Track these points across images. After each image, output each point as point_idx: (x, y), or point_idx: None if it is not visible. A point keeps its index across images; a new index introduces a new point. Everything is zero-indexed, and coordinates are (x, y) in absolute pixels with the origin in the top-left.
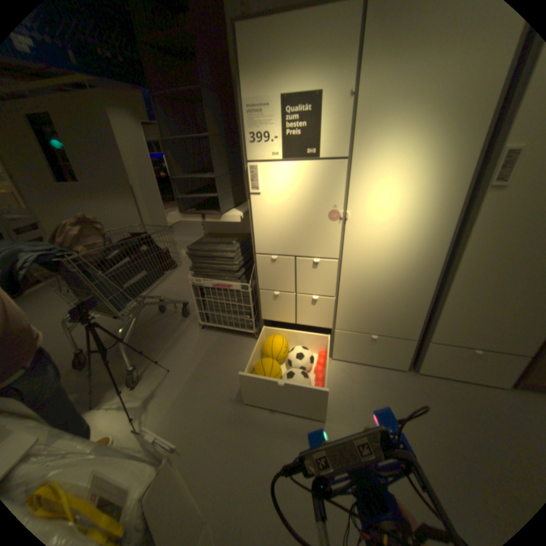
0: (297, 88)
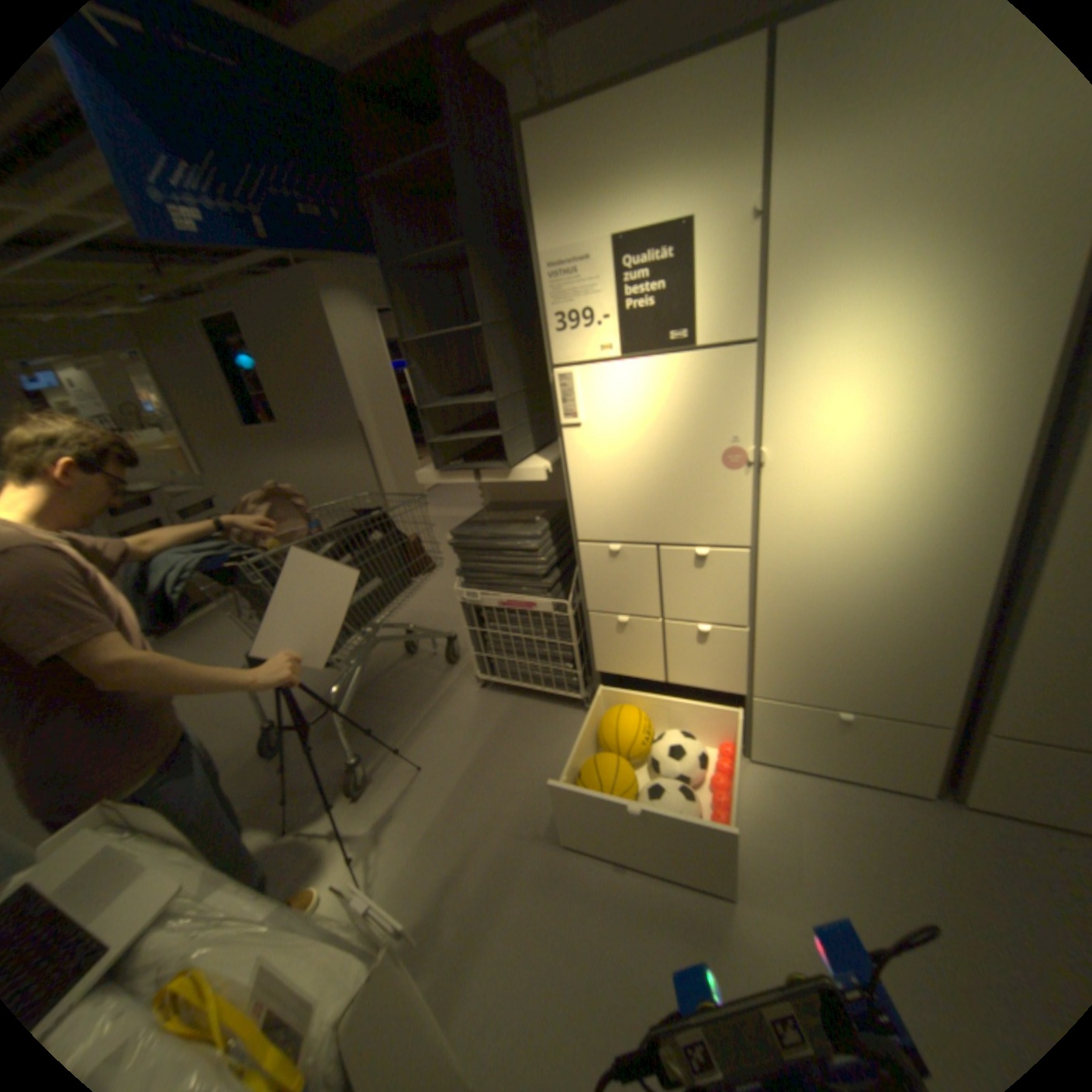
0: (644, 220)
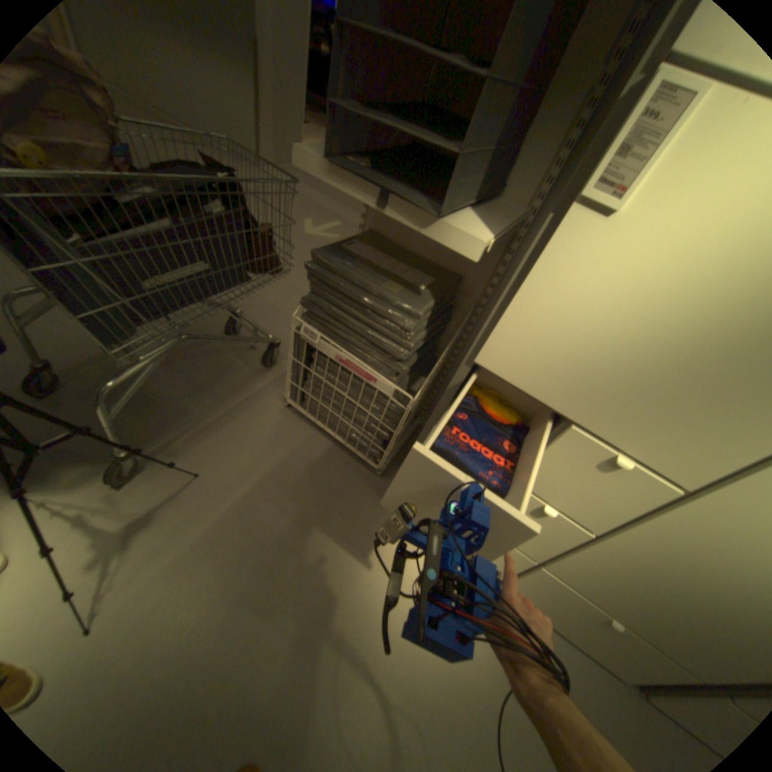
0: None
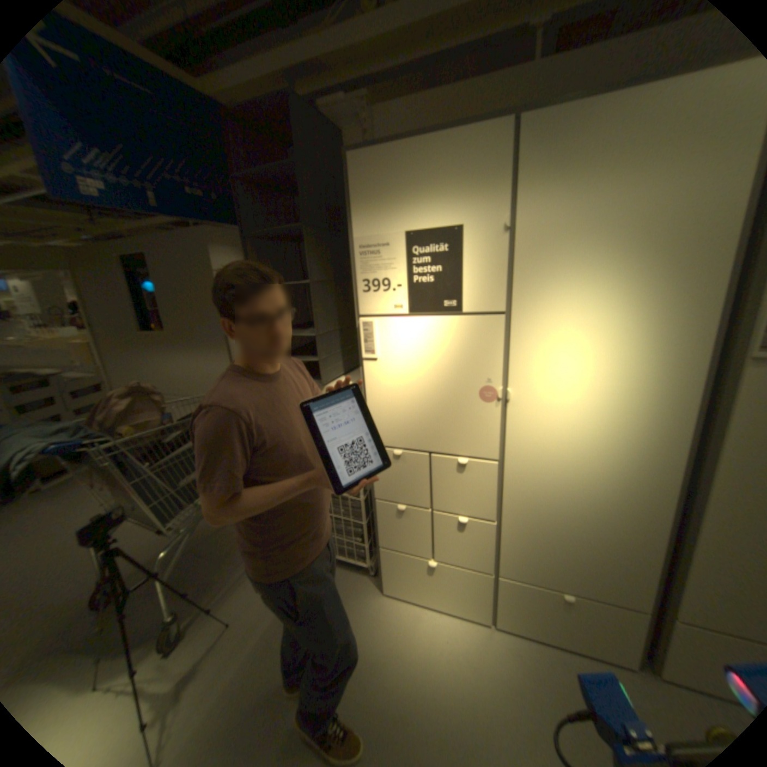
0: (428, 225)
